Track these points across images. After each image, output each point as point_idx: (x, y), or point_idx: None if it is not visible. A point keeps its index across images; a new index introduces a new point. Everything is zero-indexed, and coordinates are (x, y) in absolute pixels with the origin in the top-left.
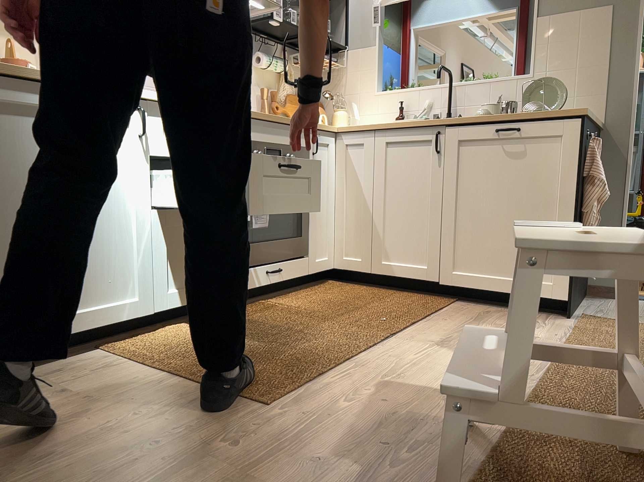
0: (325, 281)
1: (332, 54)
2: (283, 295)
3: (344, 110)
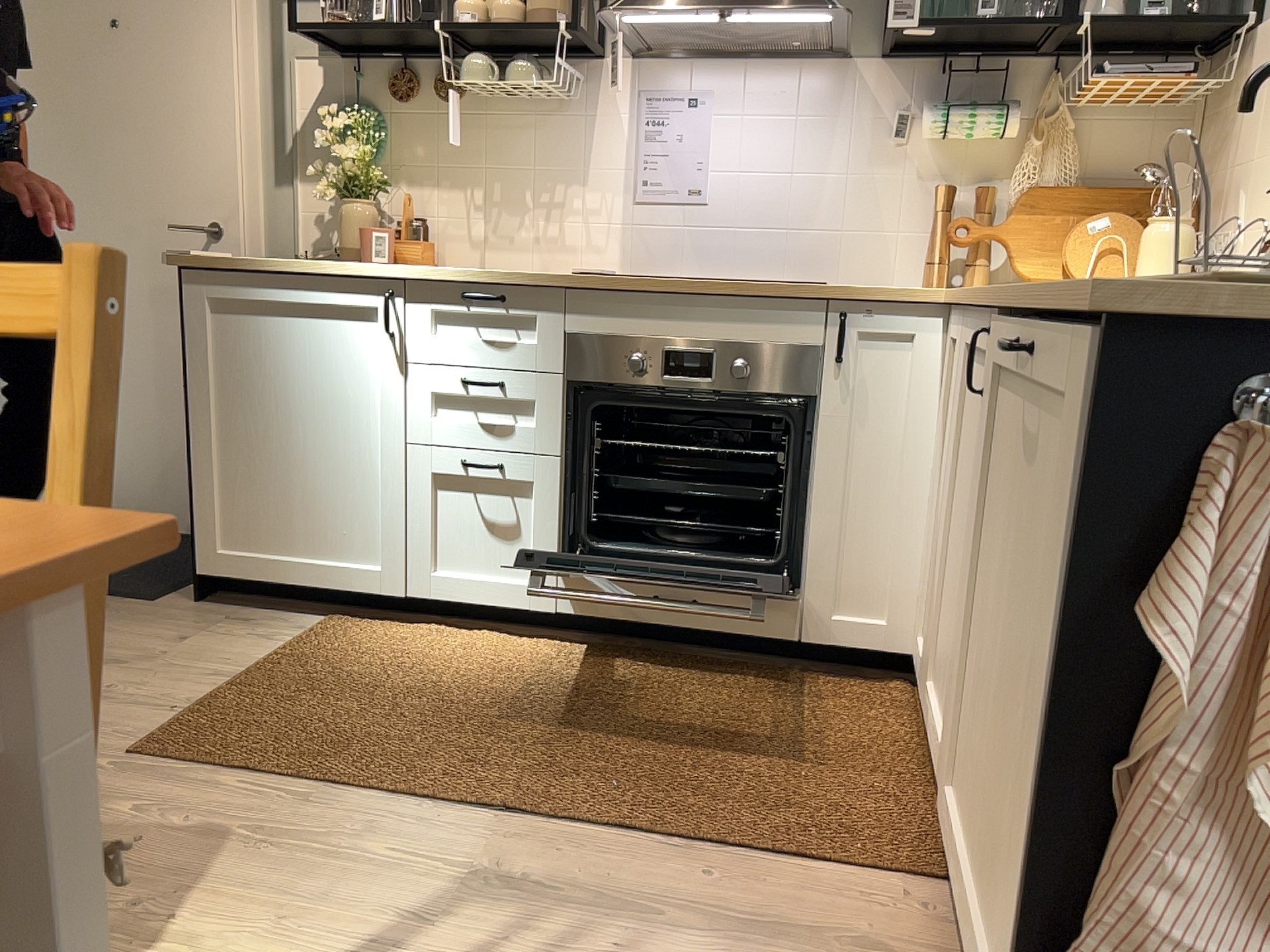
0: (906, 682)
1: (1234, 42)
2: (720, 665)
3: (1188, 221)
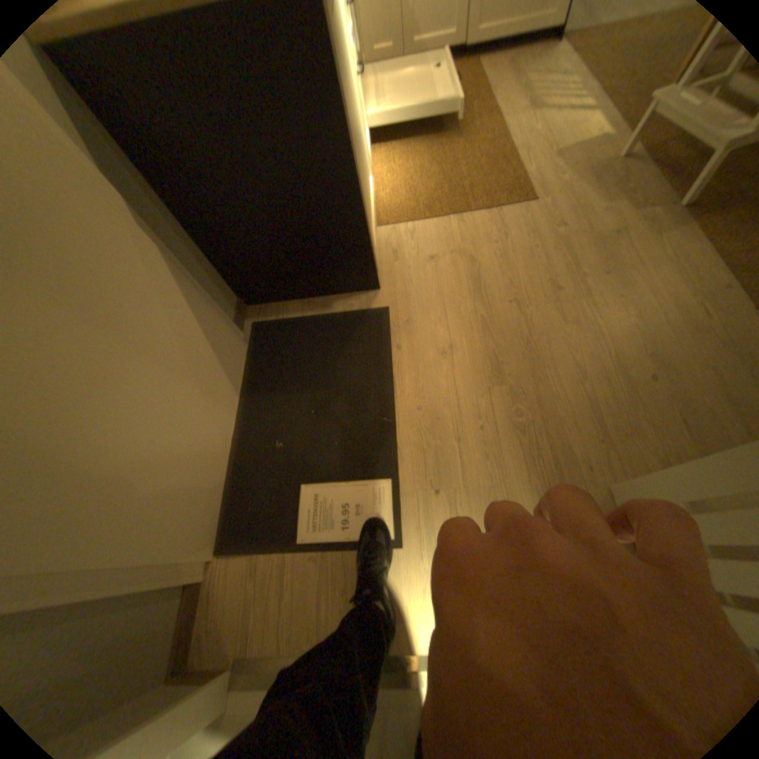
0: None
1: None
2: None
3: None
